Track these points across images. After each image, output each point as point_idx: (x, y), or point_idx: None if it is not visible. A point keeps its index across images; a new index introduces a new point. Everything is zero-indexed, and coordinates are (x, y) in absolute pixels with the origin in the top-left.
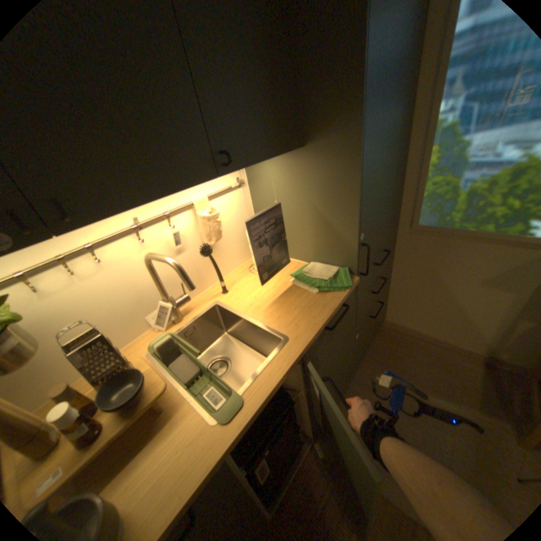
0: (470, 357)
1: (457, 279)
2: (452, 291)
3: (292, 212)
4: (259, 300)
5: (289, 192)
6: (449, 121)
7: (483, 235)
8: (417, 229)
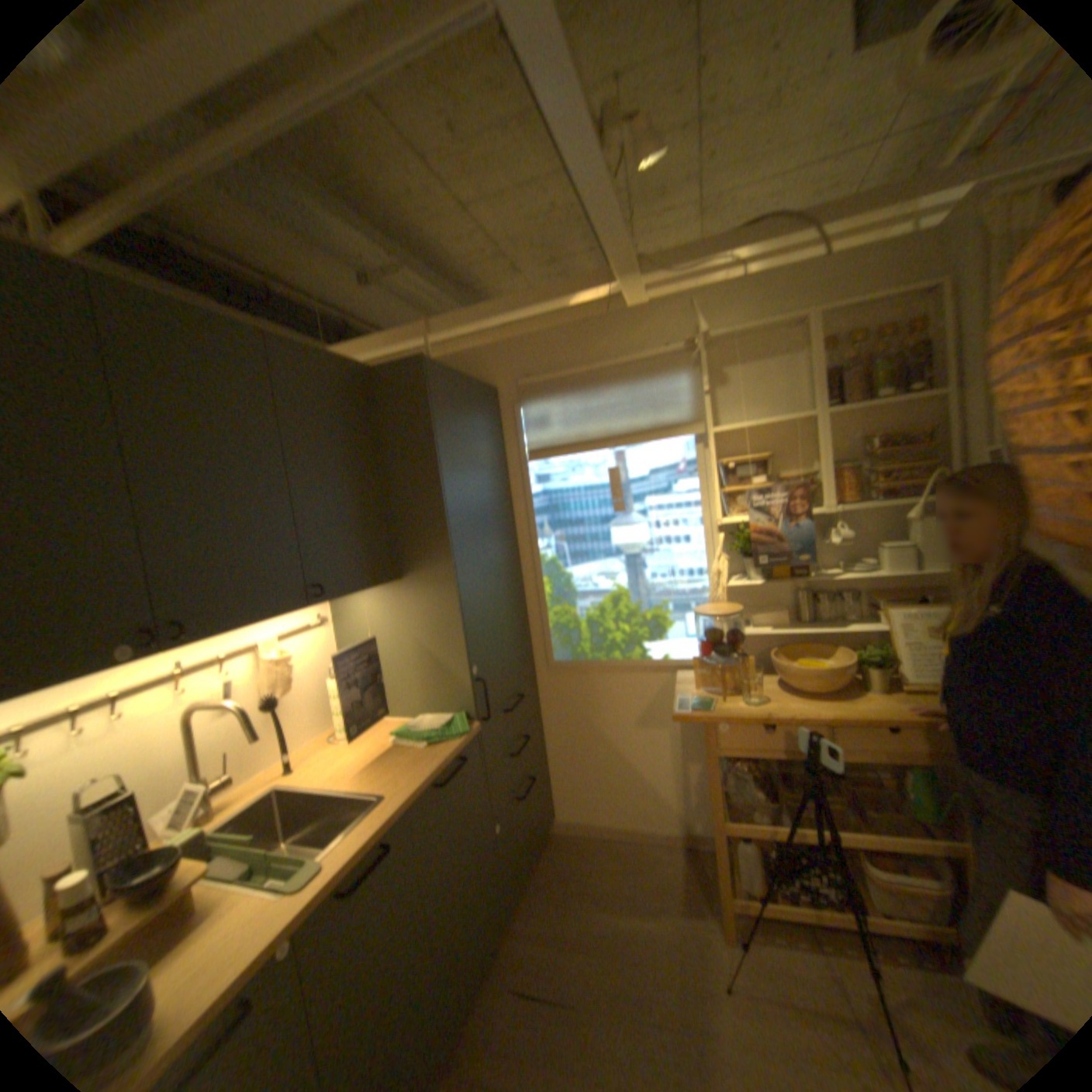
0: (668, 847)
1: (612, 726)
2: (615, 745)
3: (391, 653)
4: (343, 772)
5: (387, 629)
6: (549, 558)
7: (614, 666)
8: (554, 668)
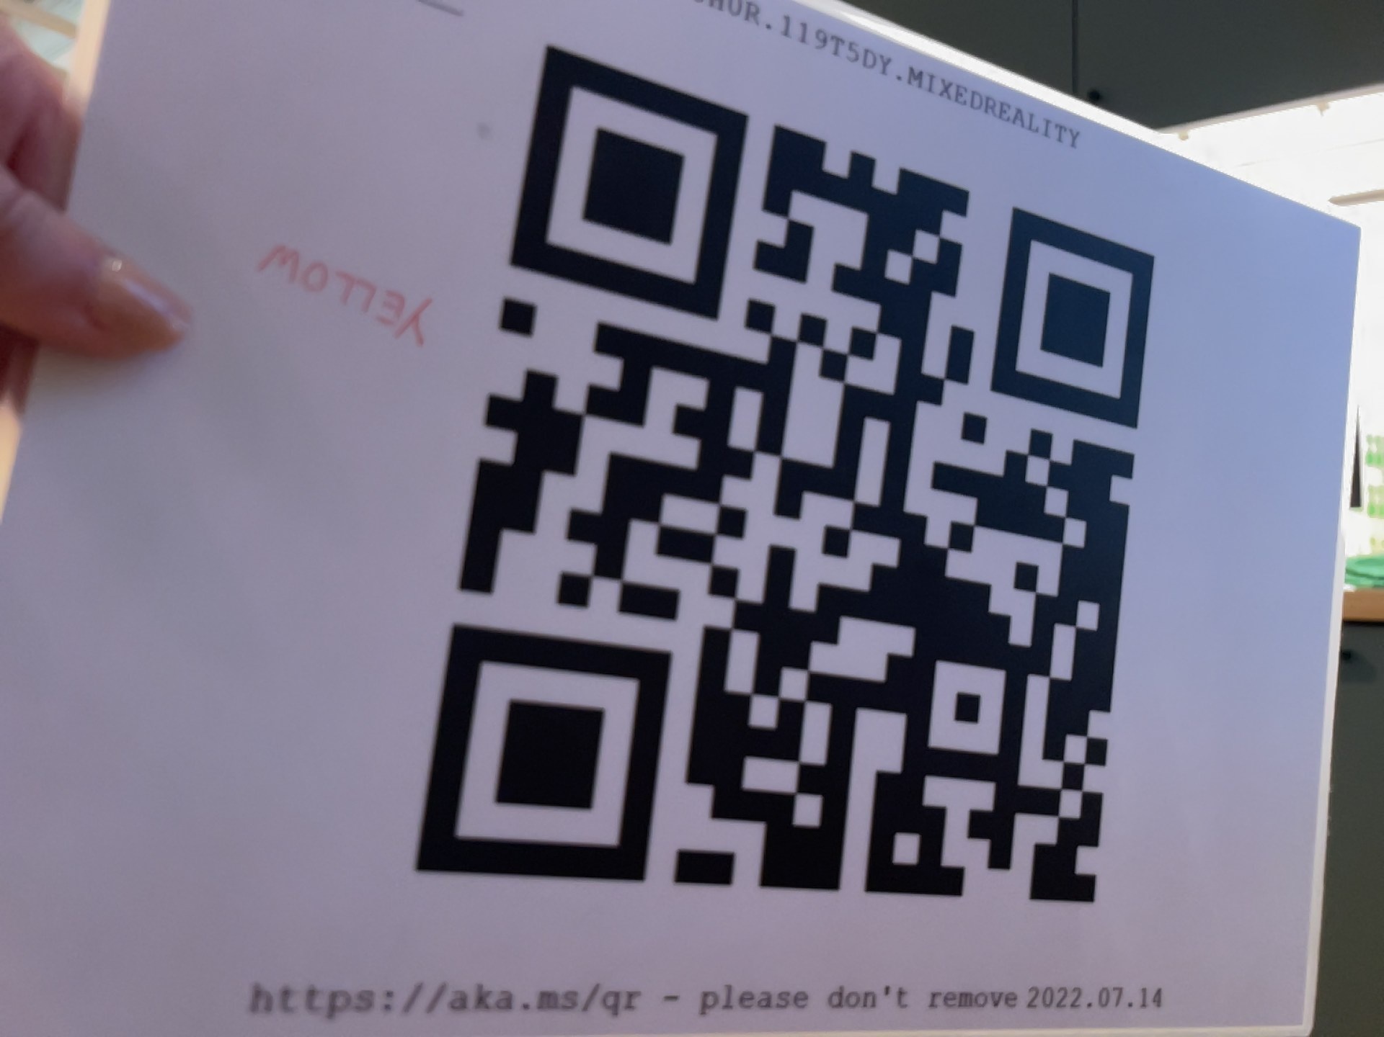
0: None
1: None
2: None
3: None
4: None
5: None
6: None
7: None
8: None
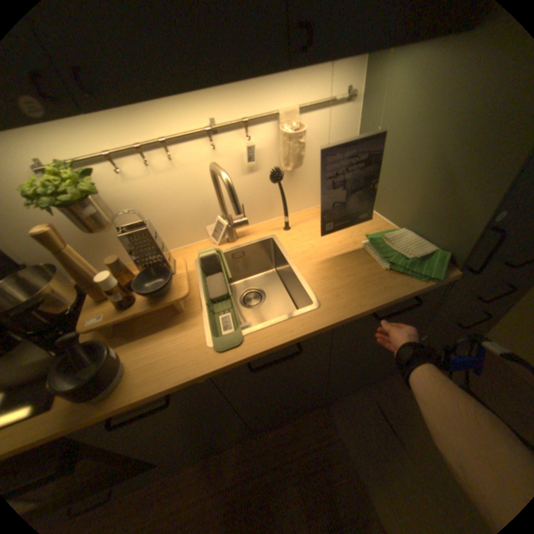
0: None
1: None
2: None
3: (406, 151)
4: (315, 250)
5: (414, 117)
6: None
7: None
8: None
